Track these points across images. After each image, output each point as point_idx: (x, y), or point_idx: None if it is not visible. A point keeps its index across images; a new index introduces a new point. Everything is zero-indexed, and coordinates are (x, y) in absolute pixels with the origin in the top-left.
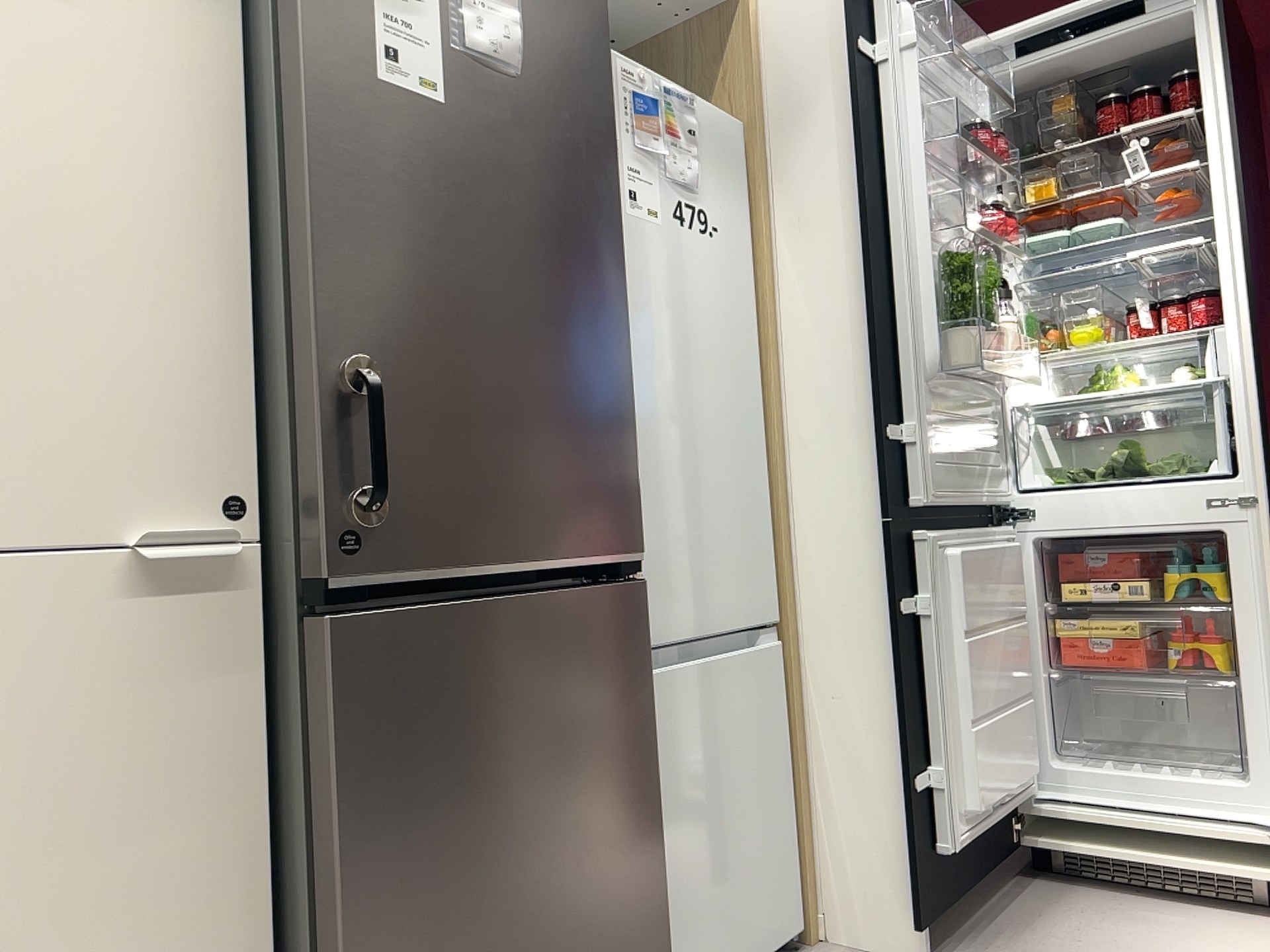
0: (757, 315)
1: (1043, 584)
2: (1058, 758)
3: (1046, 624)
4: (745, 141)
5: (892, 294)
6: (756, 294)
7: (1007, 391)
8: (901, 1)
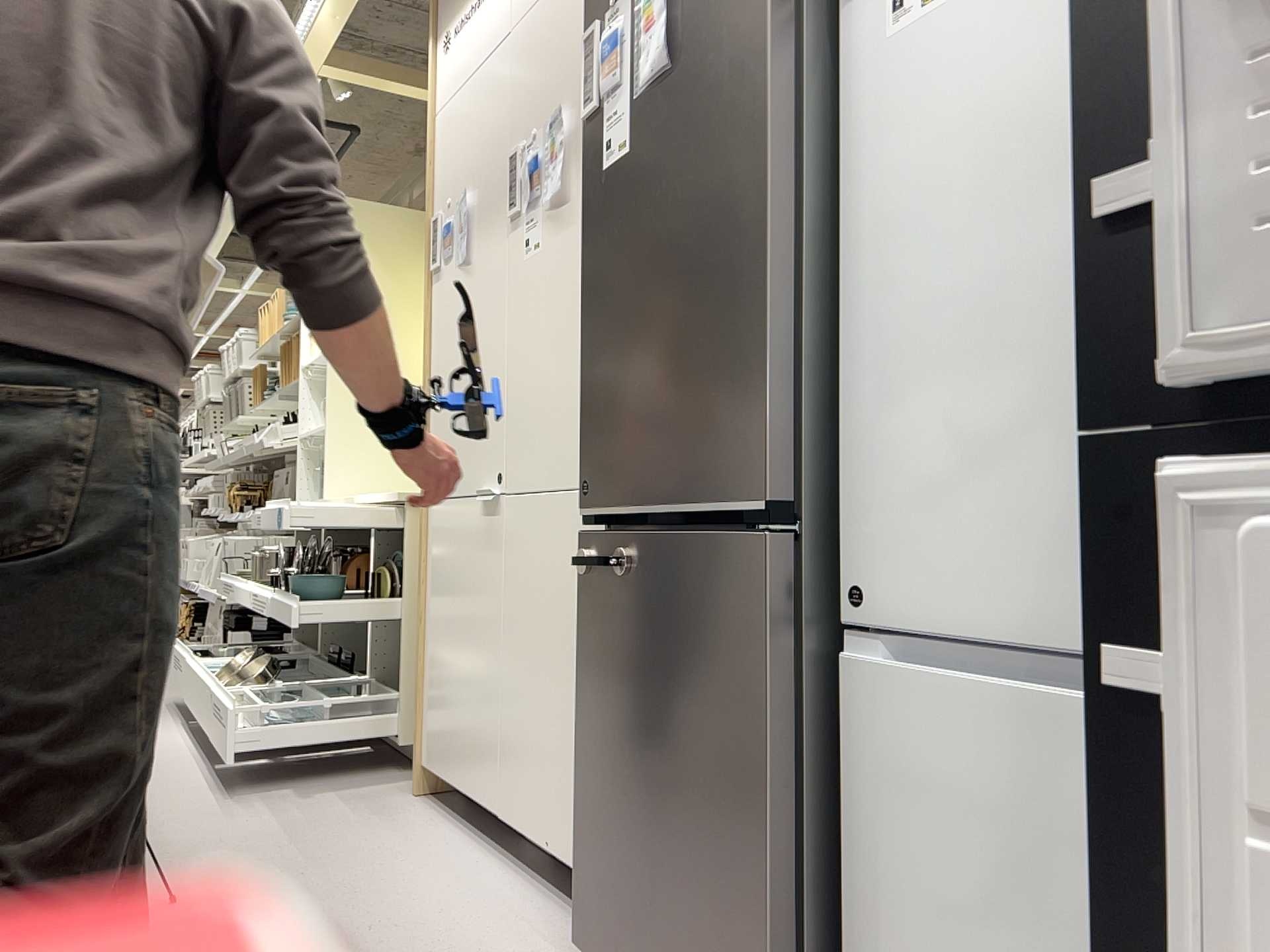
0: None
1: None
2: None
3: None
4: None
5: None
6: None
7: None
8: None
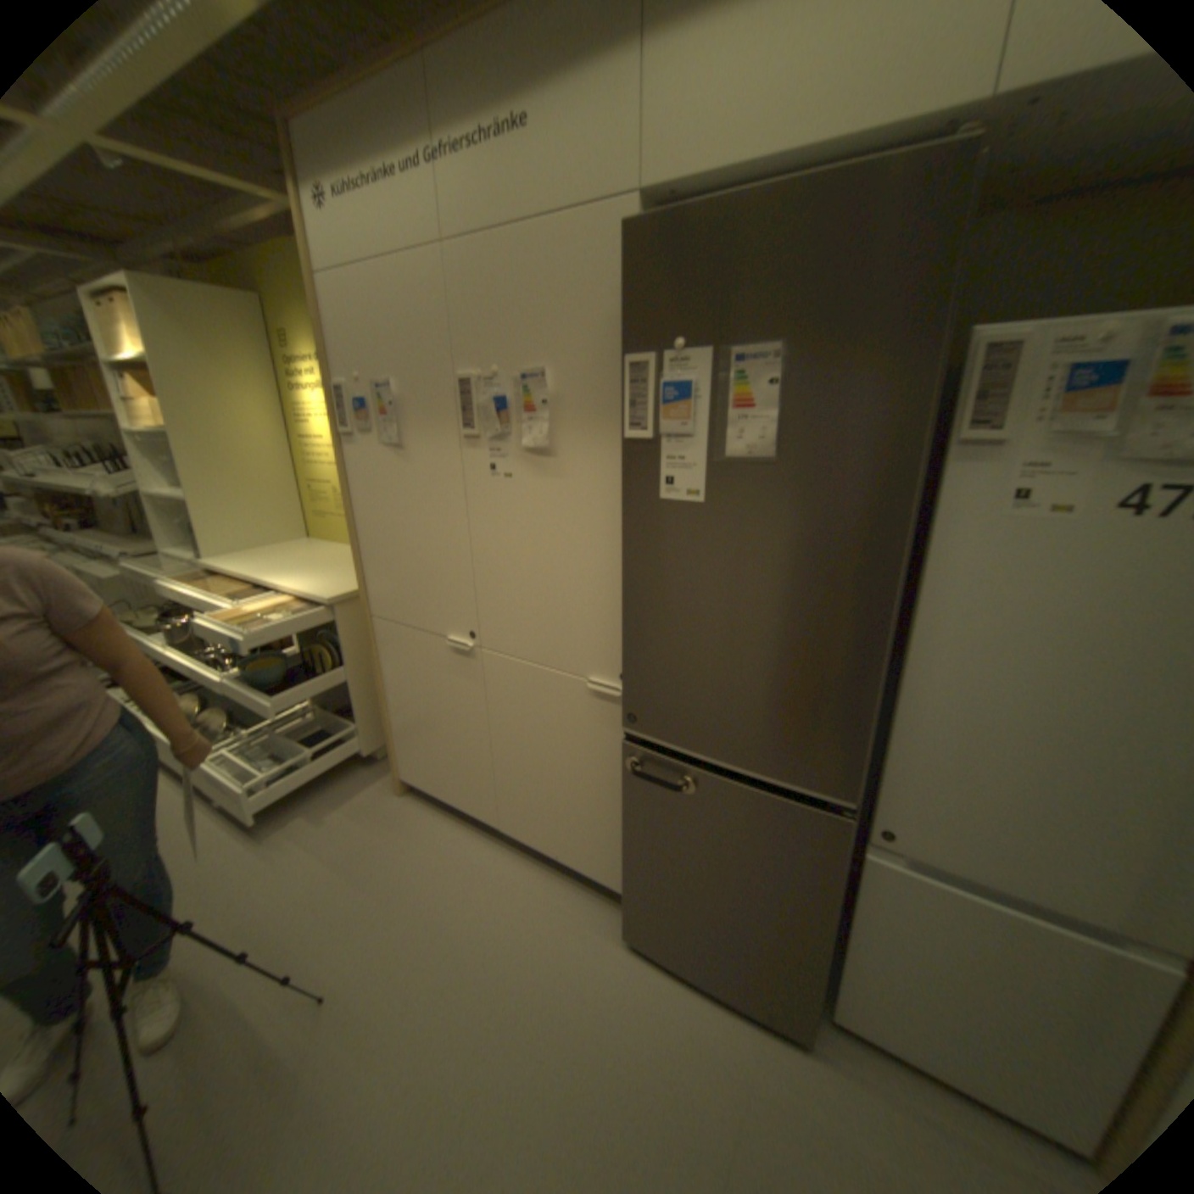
0: None
1: None
2: None
3: None
4: None
5: None
6: None
7: None
8: None
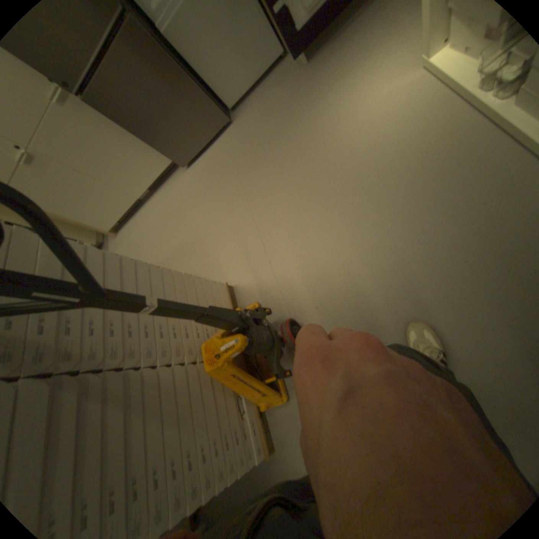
0: None
1: None
2: None
3: None
4: None
5: None
6: None
7: None
8: None
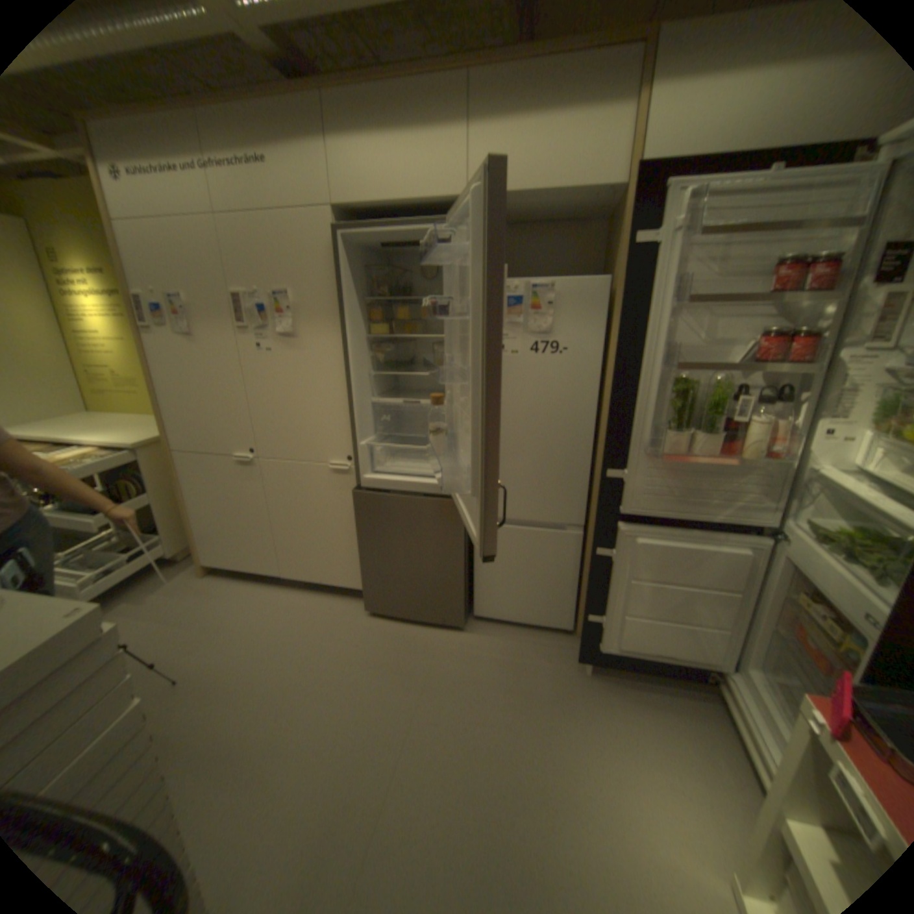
0: (604, 385)
1: (792, 584)
2: (761, 673)
3: (784, 606)
4: (616, 284)
5: (633, 399)
6: (606, 373)
7: (811, 455)
8: (689, 186)
